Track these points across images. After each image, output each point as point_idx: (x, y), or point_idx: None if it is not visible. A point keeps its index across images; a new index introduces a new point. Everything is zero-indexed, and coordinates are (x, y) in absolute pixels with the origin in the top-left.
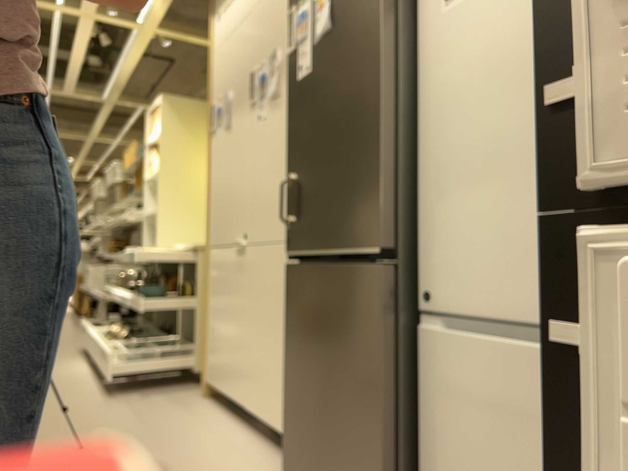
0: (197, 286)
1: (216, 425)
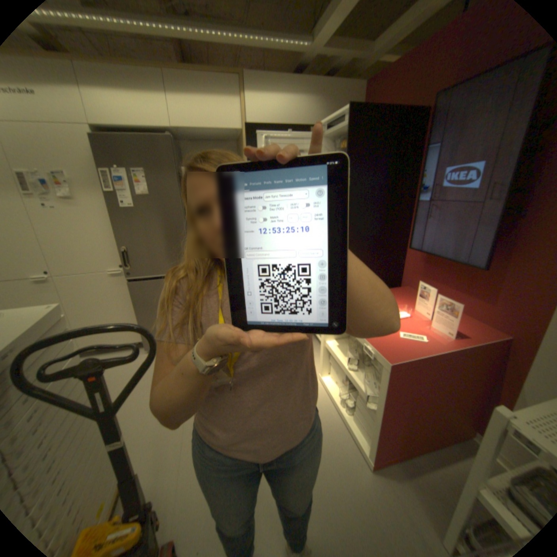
0: None
1: None
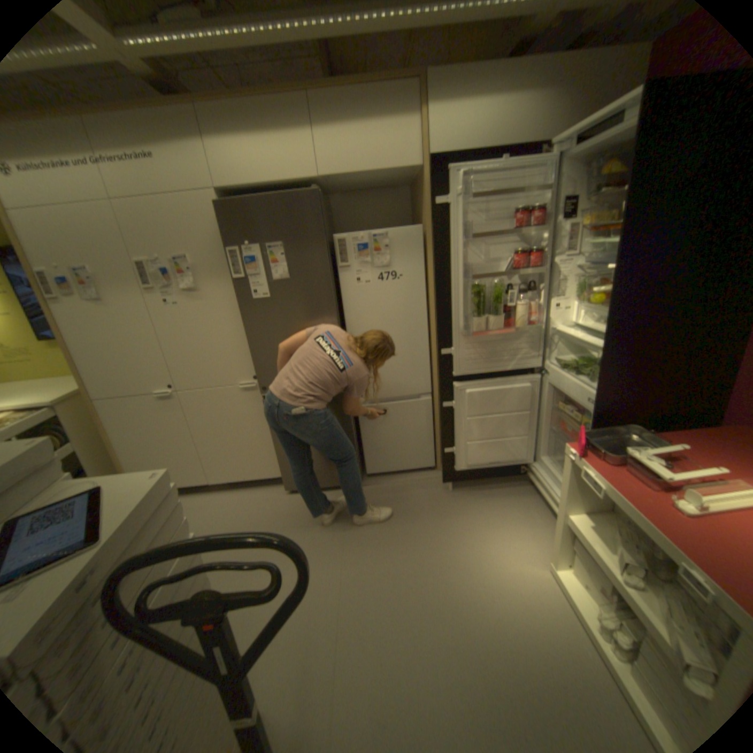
0: (62, 433)
1: (191, 505)
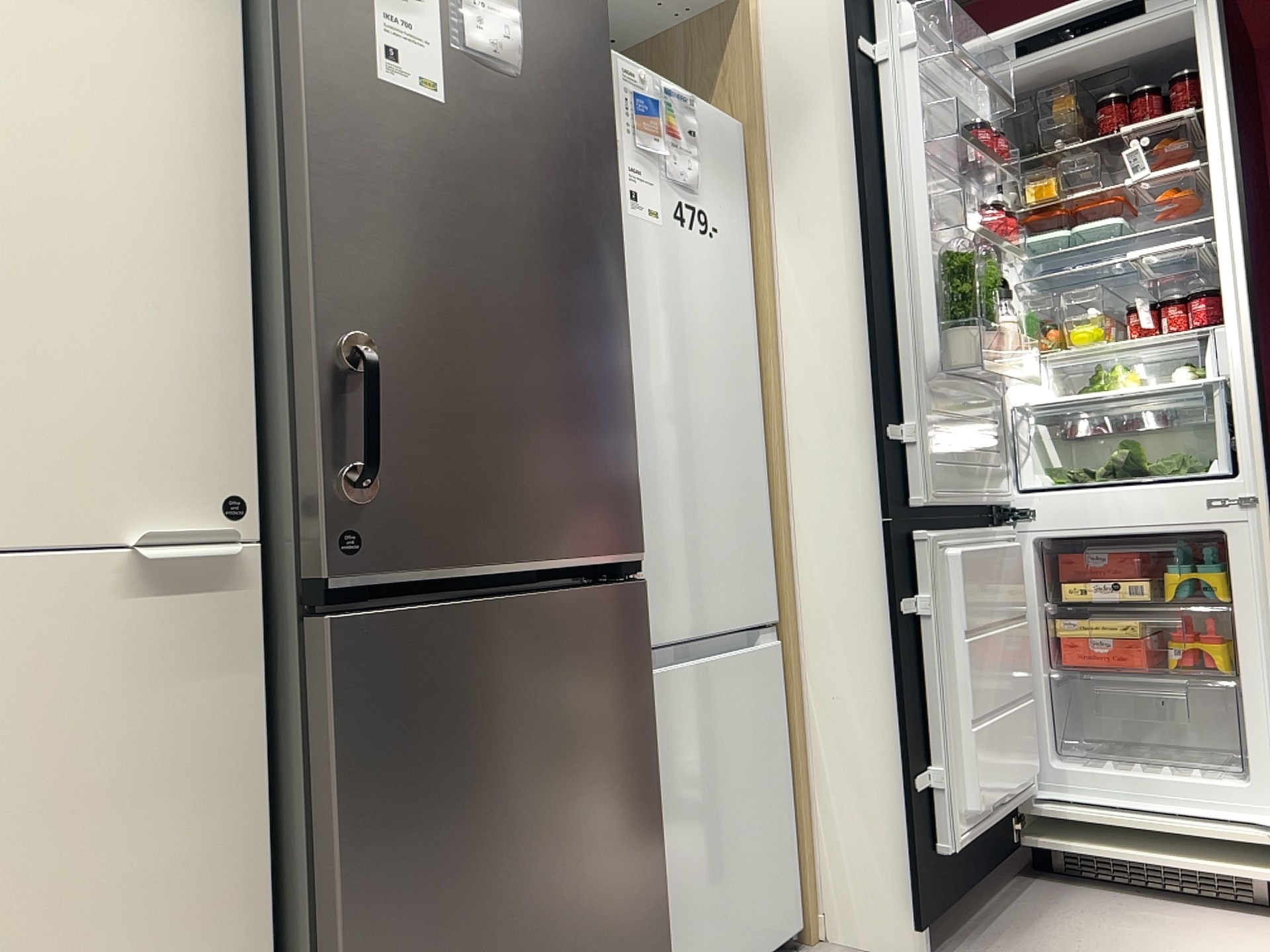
0: None
1: None
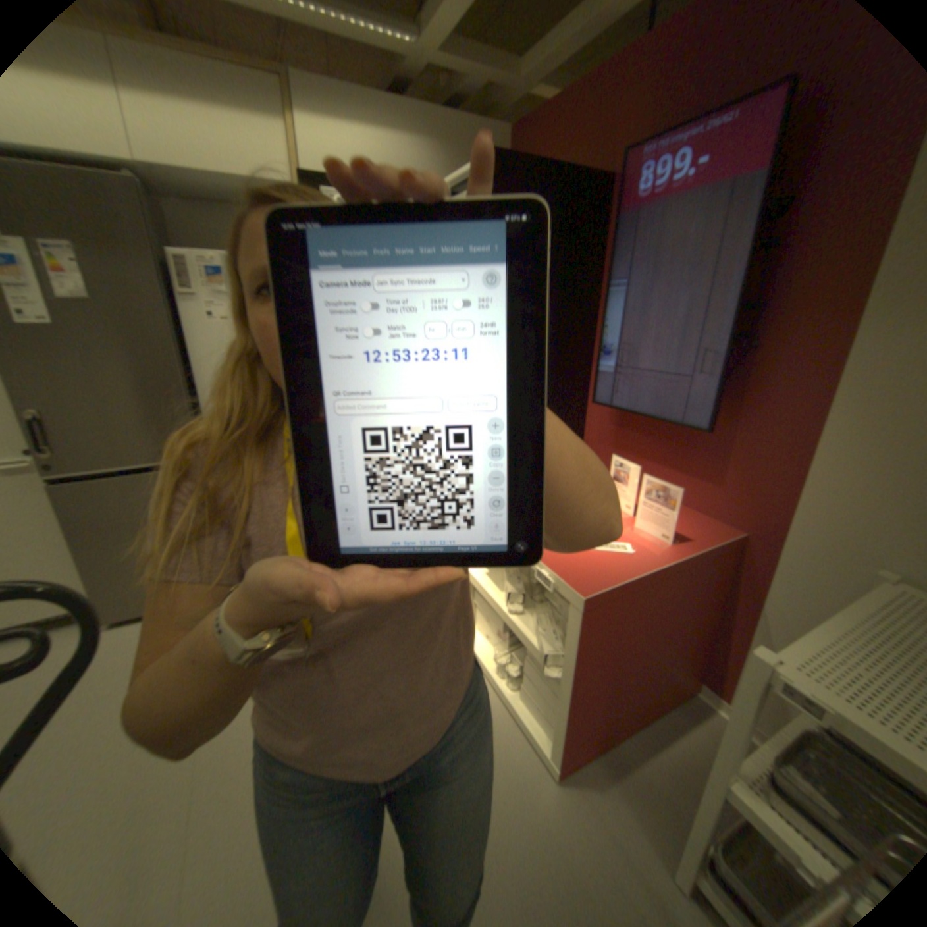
0: None
1: None
